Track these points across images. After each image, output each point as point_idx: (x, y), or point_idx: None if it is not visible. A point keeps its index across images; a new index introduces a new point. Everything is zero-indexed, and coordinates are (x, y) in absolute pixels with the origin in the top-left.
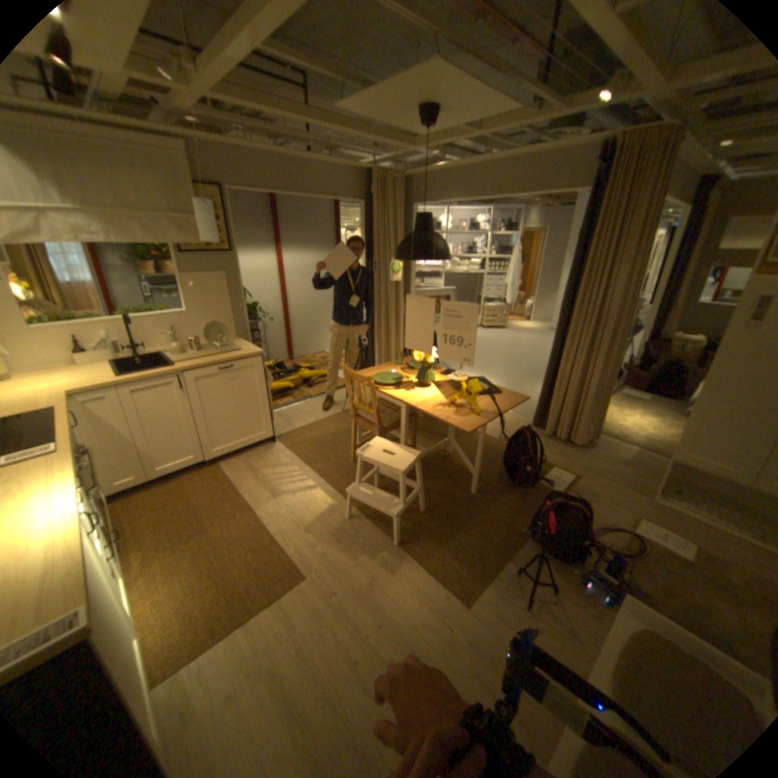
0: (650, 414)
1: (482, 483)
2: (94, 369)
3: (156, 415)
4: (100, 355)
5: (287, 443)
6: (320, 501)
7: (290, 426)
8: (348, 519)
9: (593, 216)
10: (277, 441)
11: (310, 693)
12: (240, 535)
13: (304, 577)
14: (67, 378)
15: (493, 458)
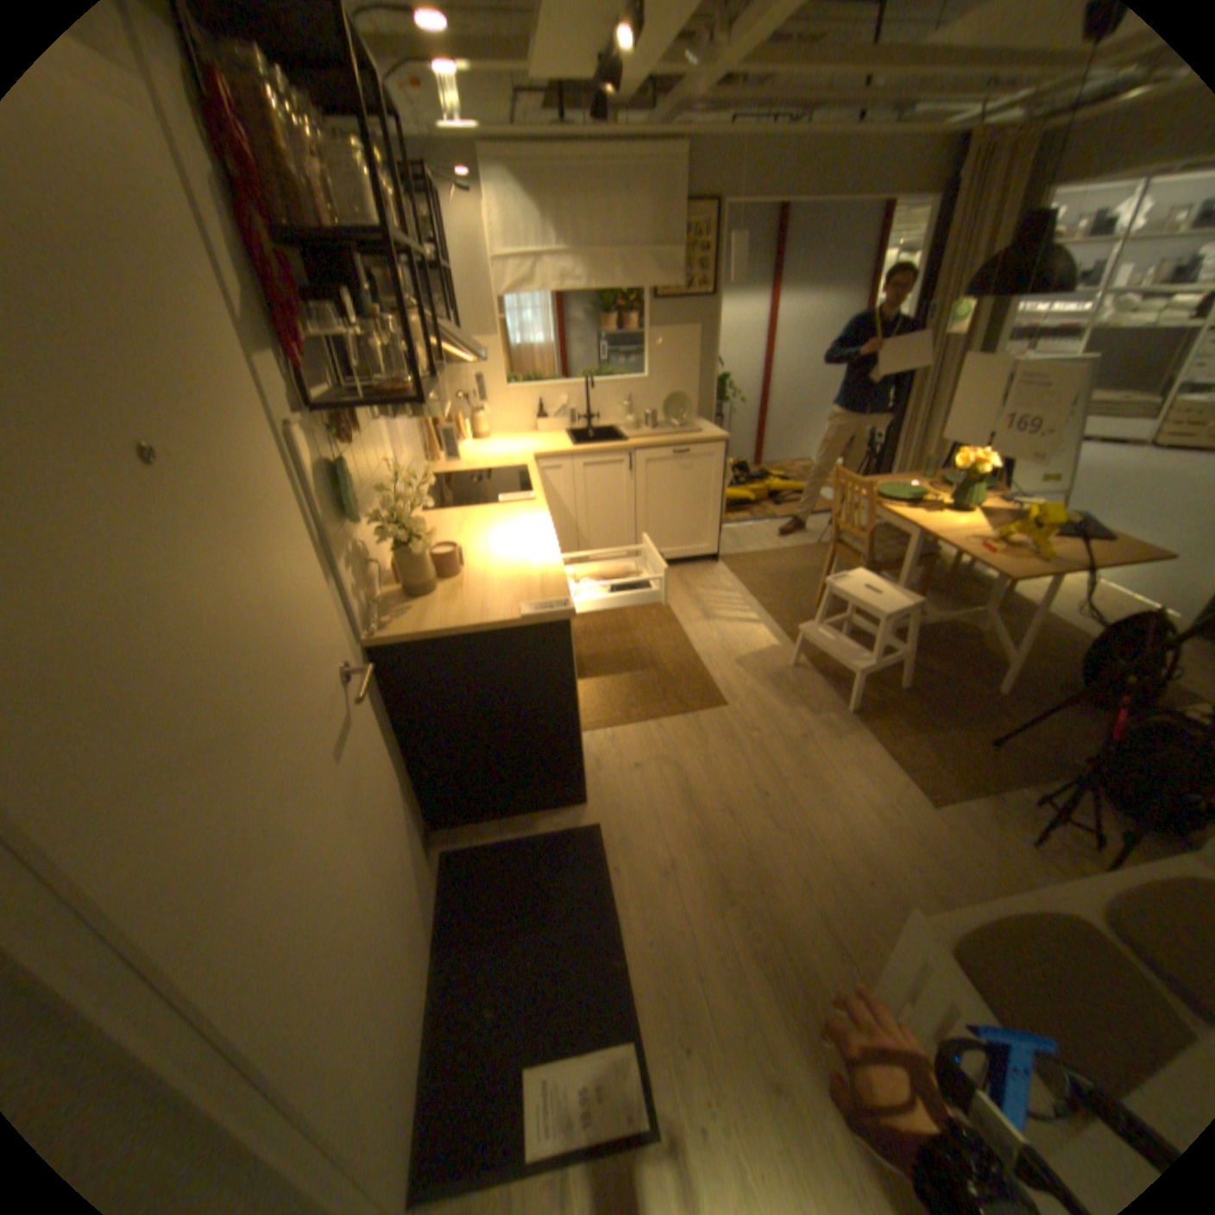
0: None
1: (1027, 686)
2: (553, 438)
3: (600, 498)
4: (557, 425)
5: (732, 567)
6: (761, 639)
7: (739, 549)
8: (793, 668)
9: None
10: (719, 563)
11: (713, 797)
12: (663, 645)
13: (726, 703)
14: (532, 444)
15: (1067, 660)
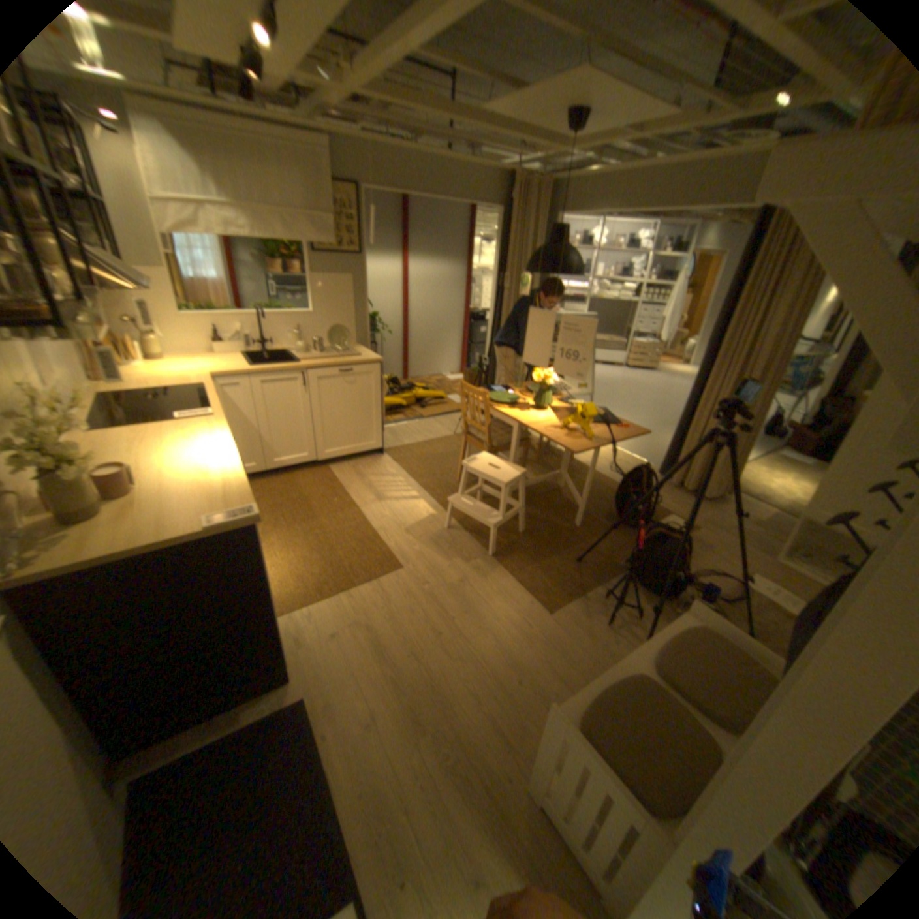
0: (808, 479)
1: (589, 518)
2: (231, 359)
3: (281, 409)
4: (235, 348)
5: (396, 457)
6: (423, 510)
7: (400, 443)
8: (448, 529)
9: (760, 237)
10: (385, 454)
11: (400, 646)
12: (347, 526)
13: (402, 565)
14: (210, 363)
15: (607, 498)
